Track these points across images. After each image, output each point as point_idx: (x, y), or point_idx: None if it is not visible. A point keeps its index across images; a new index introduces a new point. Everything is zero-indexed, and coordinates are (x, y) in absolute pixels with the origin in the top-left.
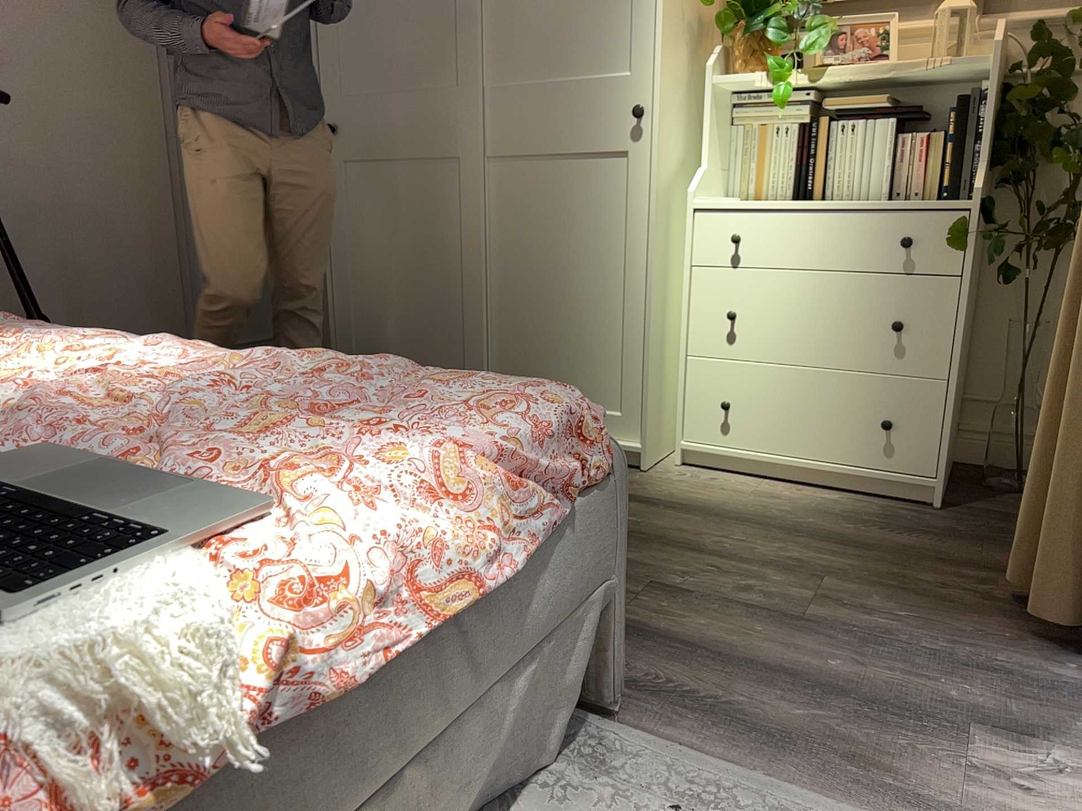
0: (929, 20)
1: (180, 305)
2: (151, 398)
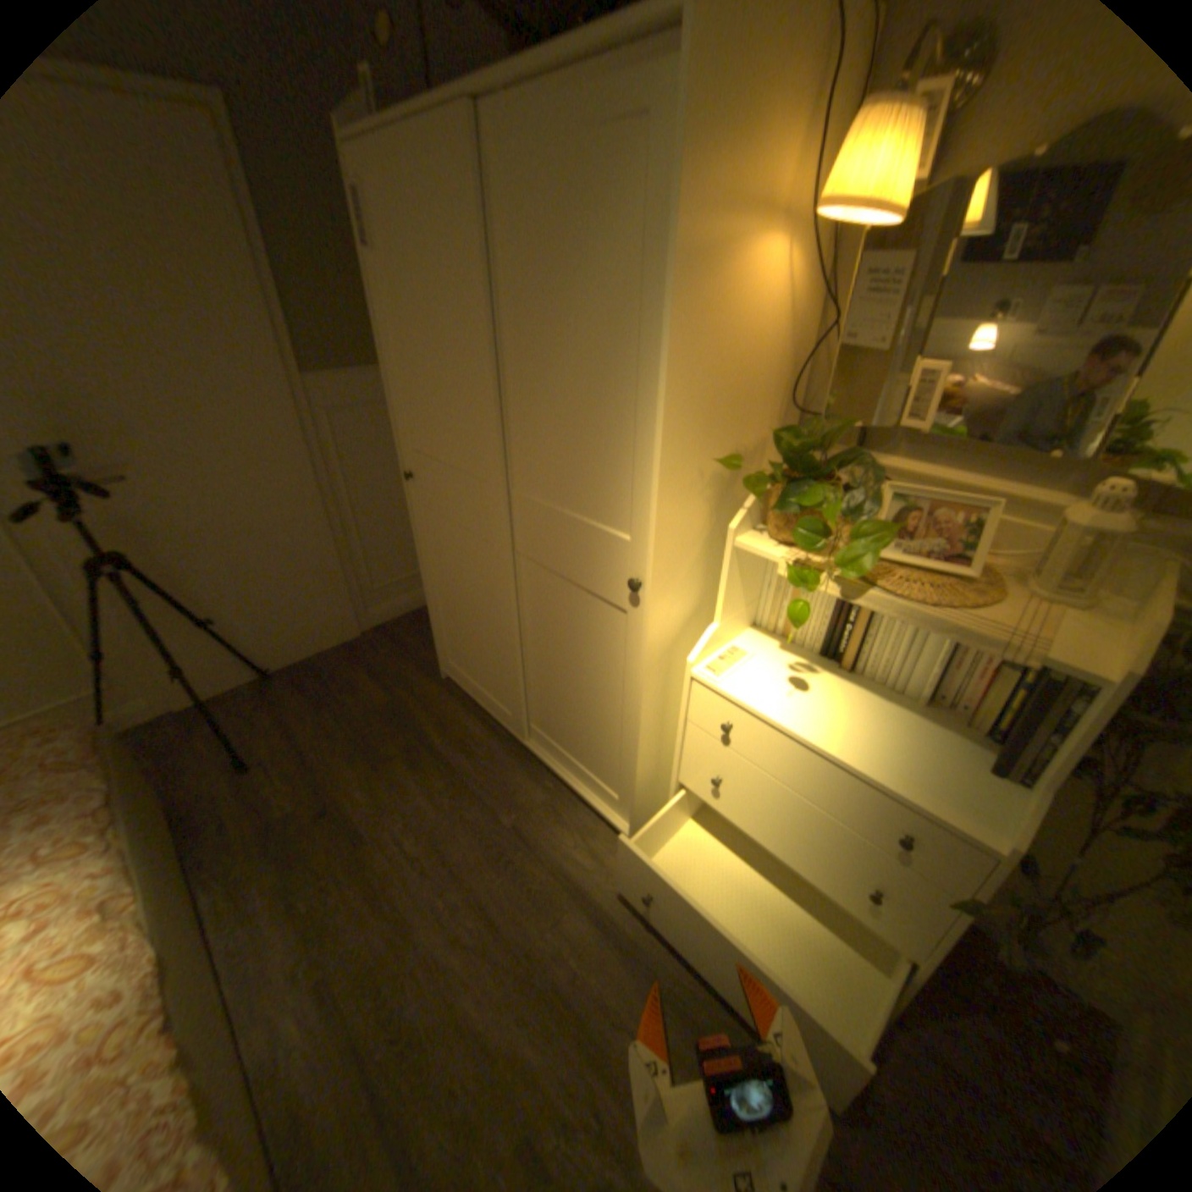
0: (1064, 494)
1: (336, 571)
2: None
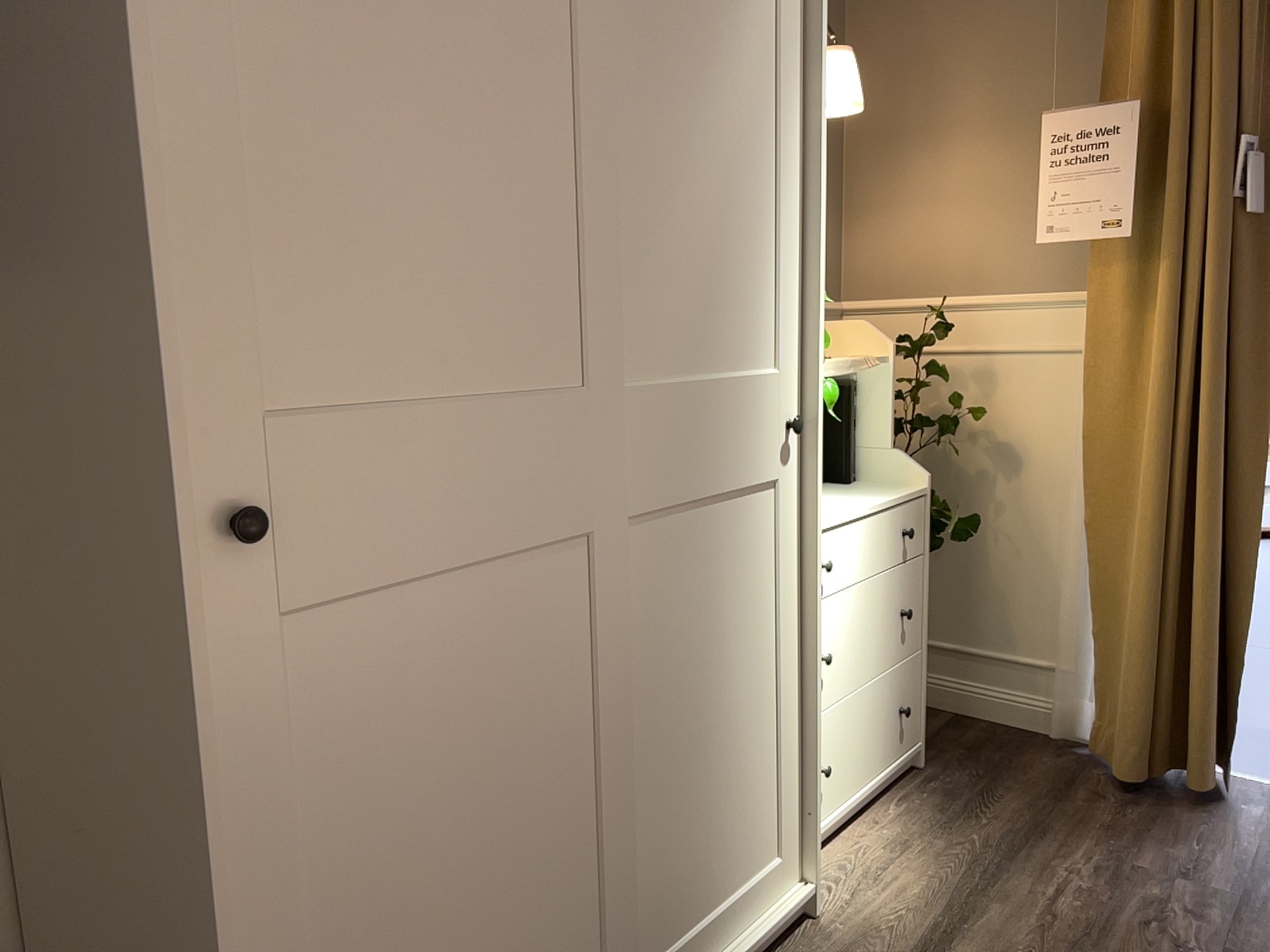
0: None
1: None
2: None
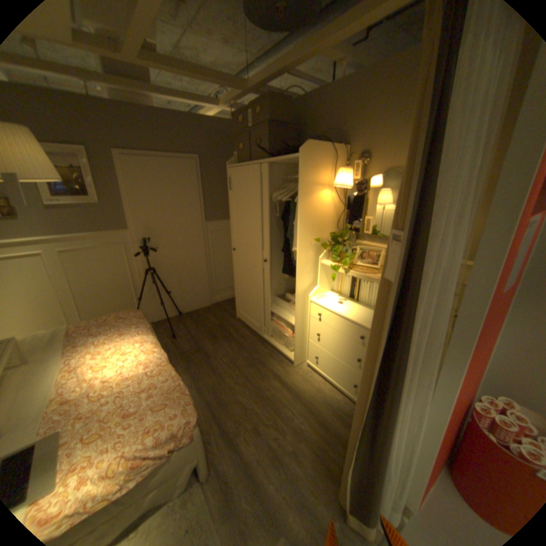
0: None
1: (207, 282)
2: (111, 391)
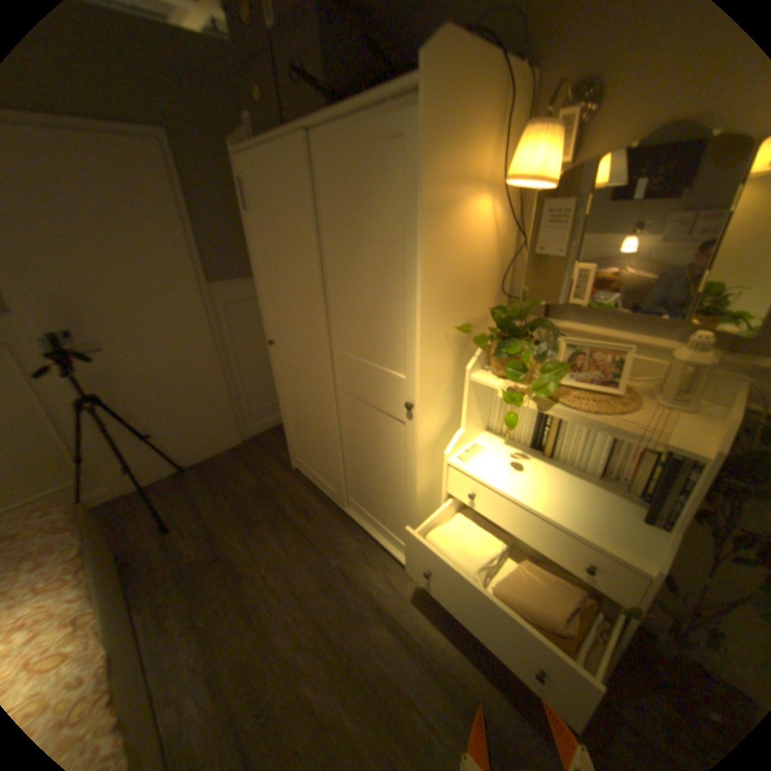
0: (673, 341)
1: (226, 402)
2: None
